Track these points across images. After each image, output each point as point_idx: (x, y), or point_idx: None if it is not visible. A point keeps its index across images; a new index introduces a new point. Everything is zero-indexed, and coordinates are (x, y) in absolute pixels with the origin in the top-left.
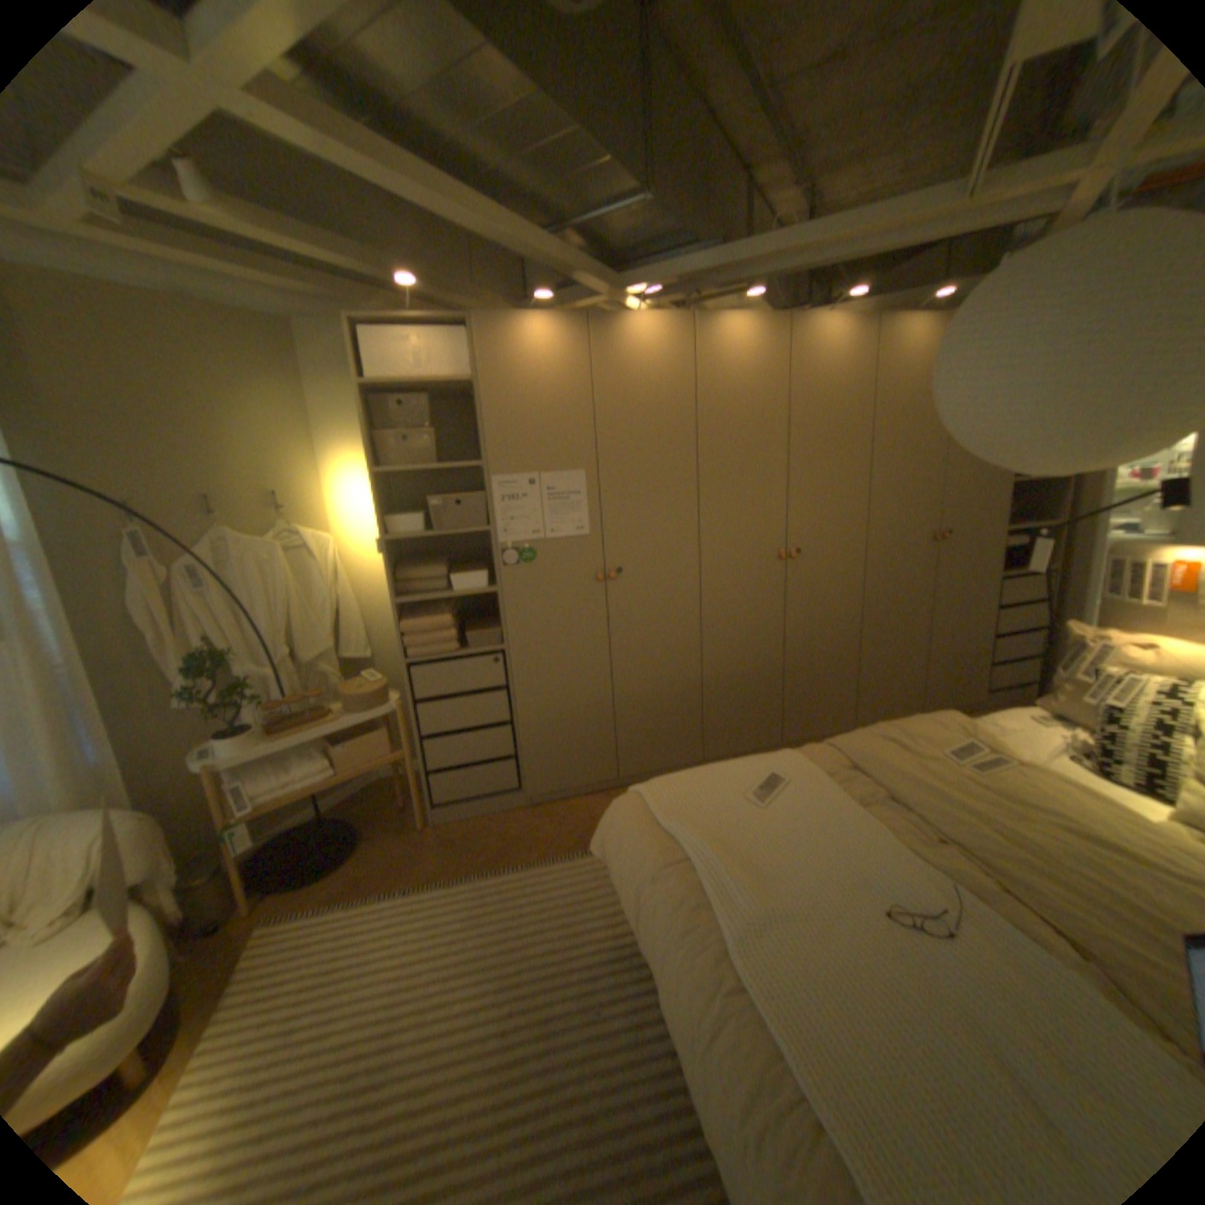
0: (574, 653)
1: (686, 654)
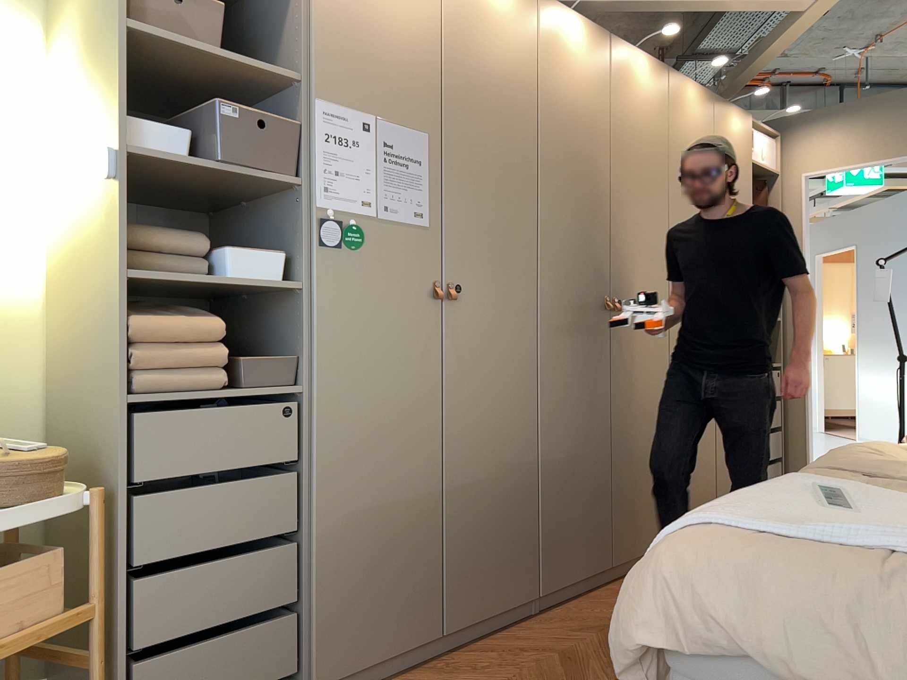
0: (401, 407)
1: (527, 423)
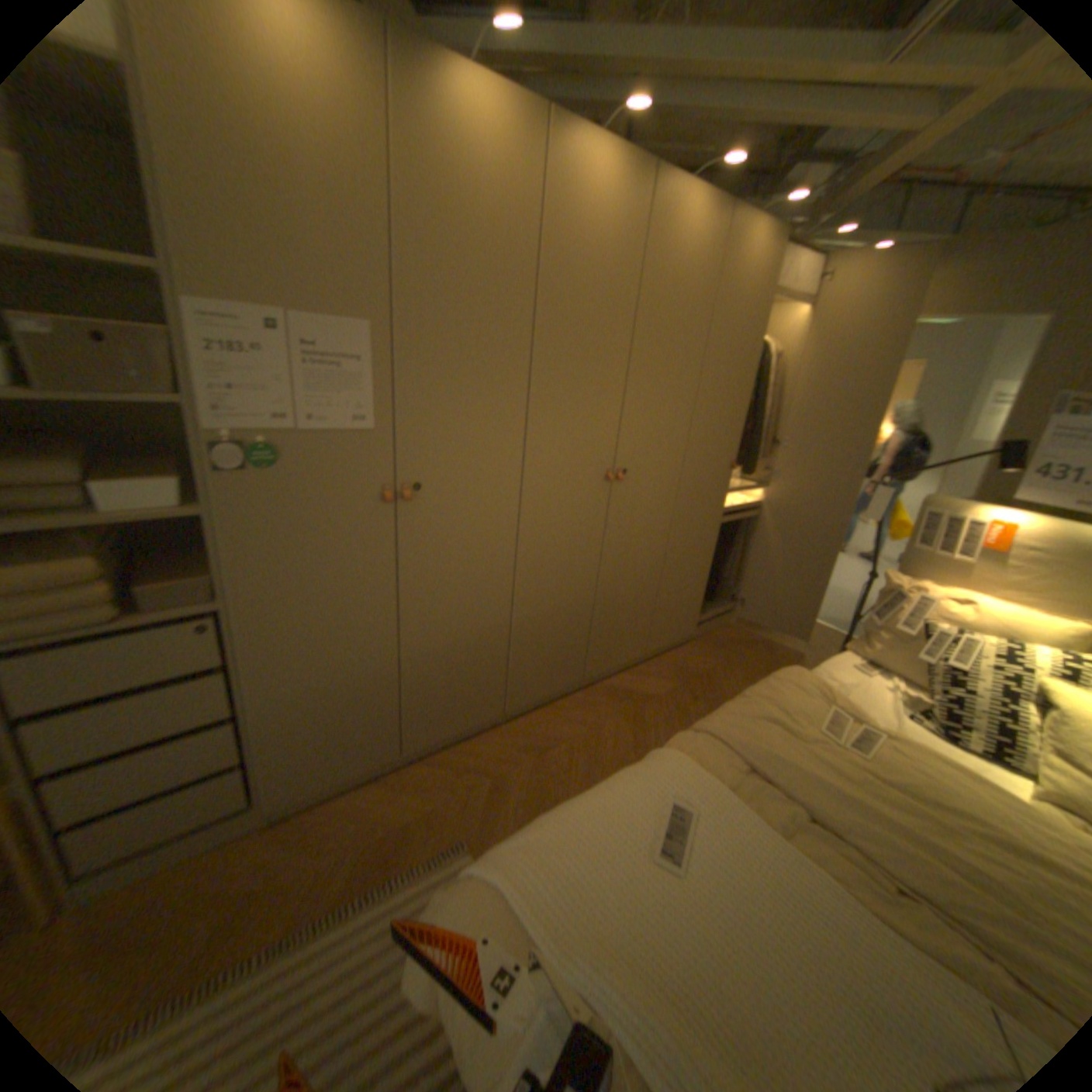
0: (346, 605)
1: (498, 594)
